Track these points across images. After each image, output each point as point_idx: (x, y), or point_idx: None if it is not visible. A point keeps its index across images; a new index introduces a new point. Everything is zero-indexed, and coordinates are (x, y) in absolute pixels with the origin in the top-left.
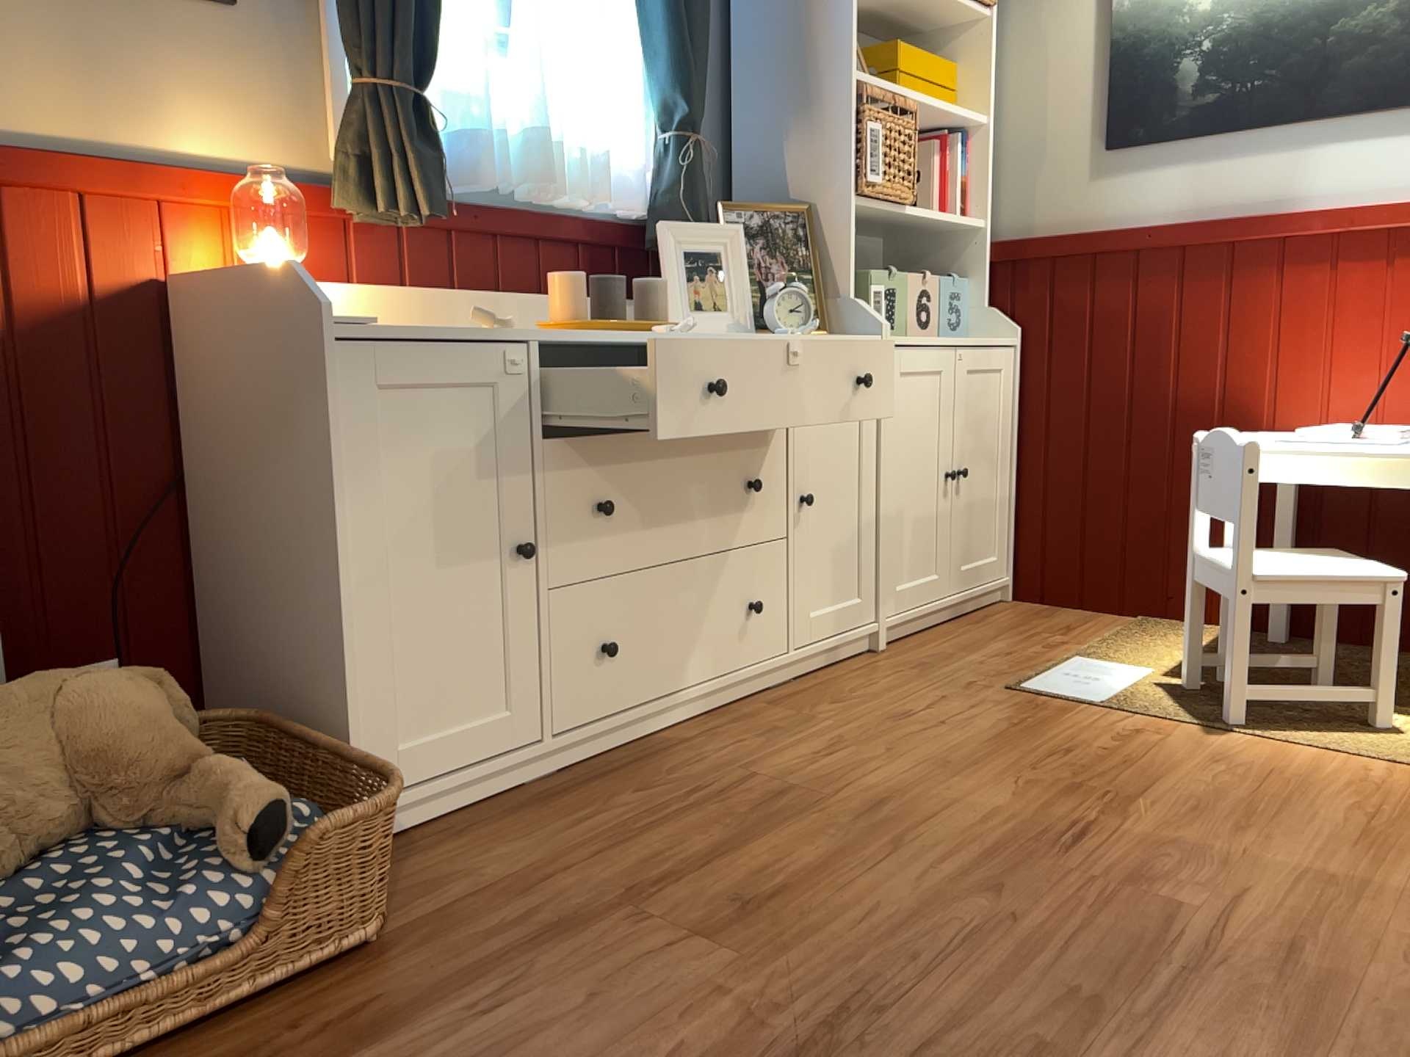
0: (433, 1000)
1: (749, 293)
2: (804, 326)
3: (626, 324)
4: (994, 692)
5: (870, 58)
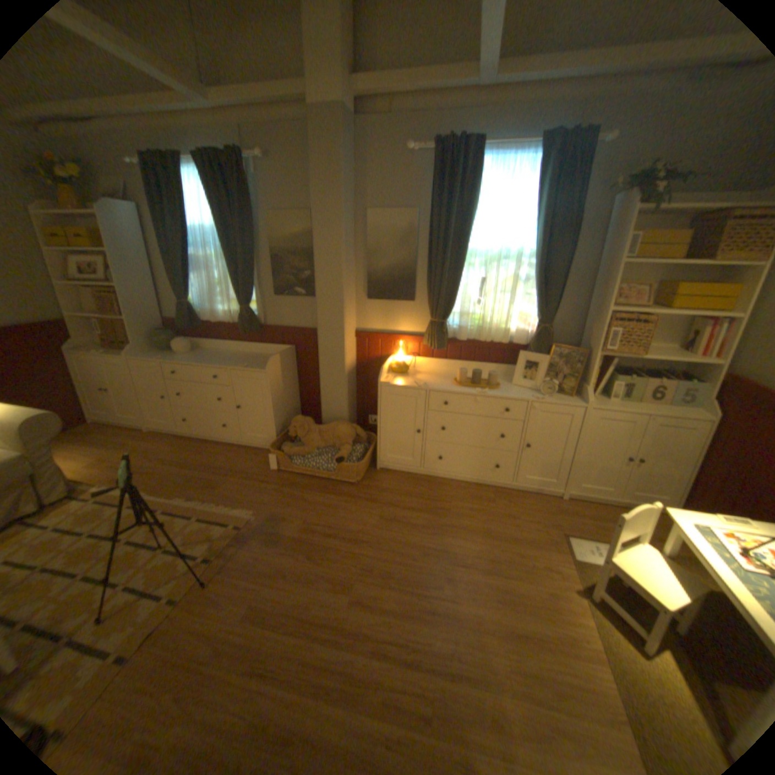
0: (346, 497)
1: (542, 378)
2: (550, 395)
3: (470, 386)
4: (557, 533)
5: (670, 286)
